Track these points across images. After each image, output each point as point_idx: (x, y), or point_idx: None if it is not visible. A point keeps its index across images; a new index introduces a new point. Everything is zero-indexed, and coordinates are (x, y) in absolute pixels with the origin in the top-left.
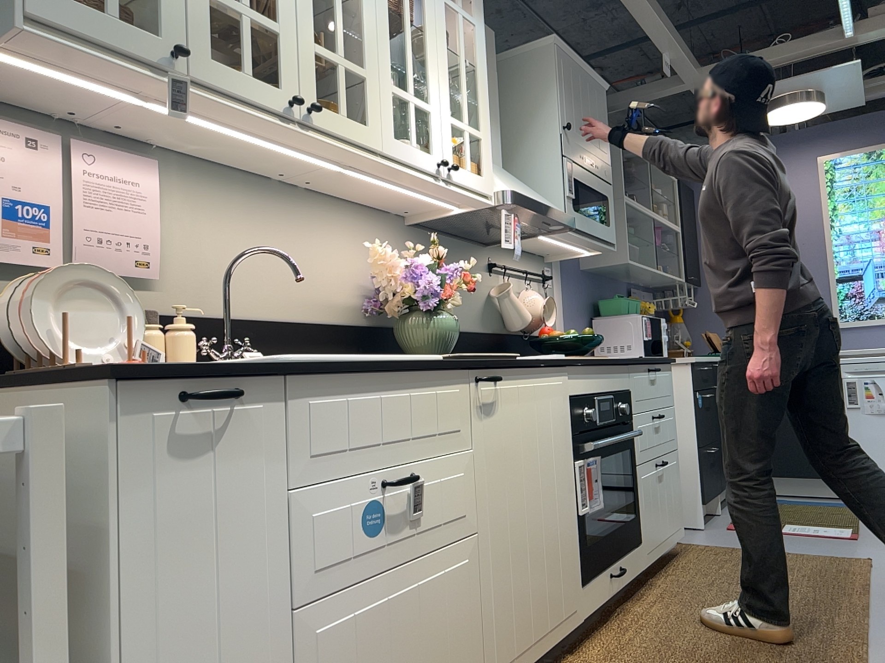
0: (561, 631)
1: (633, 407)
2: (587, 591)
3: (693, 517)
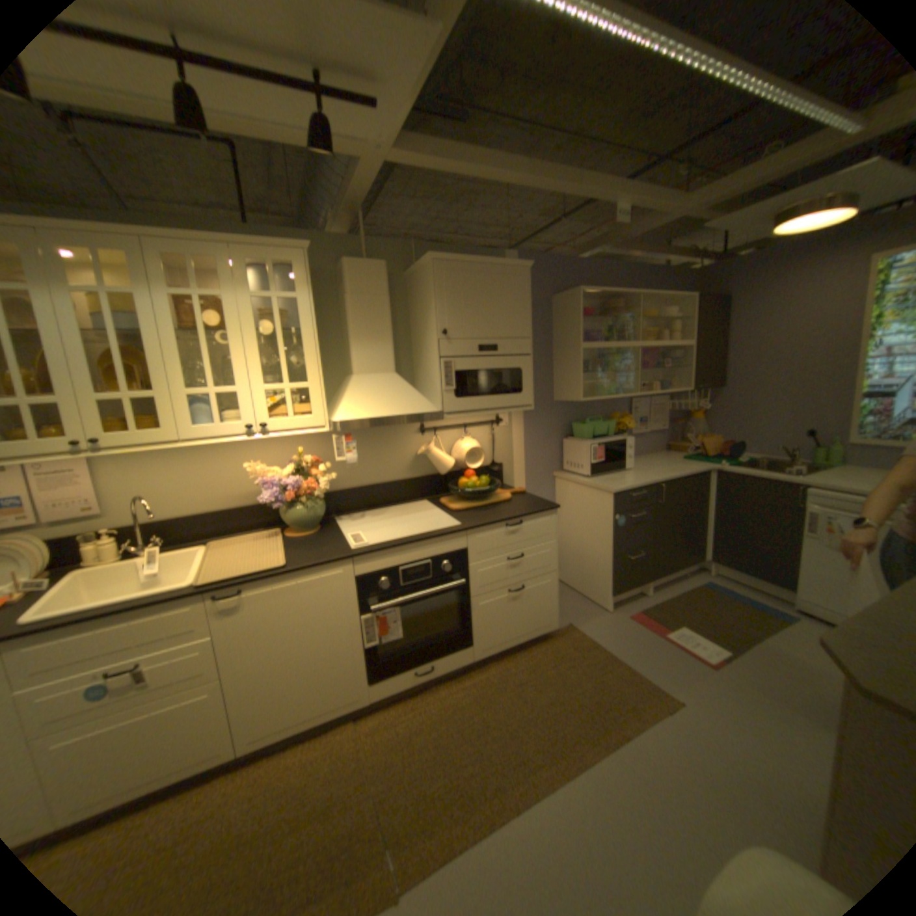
0: (333, 715)
1: (468, 560)
2: (375, 689)
3: (606, 603)
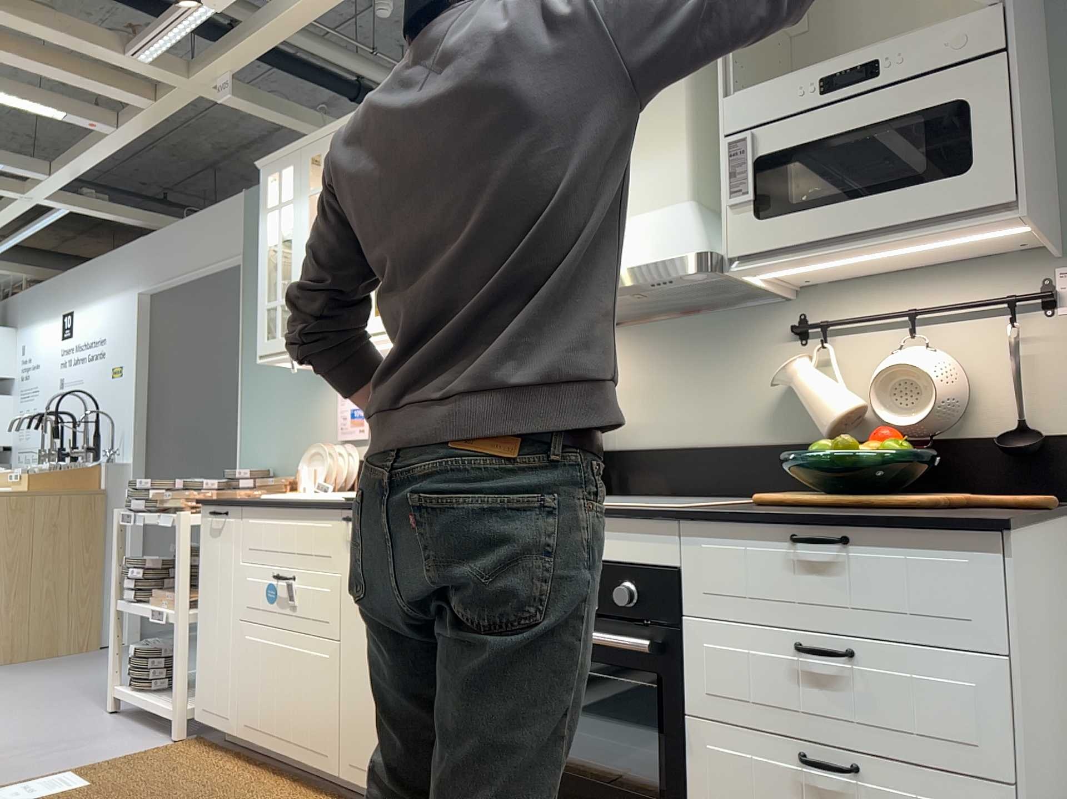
0: None
1: (684, 602)
2: None
3: None
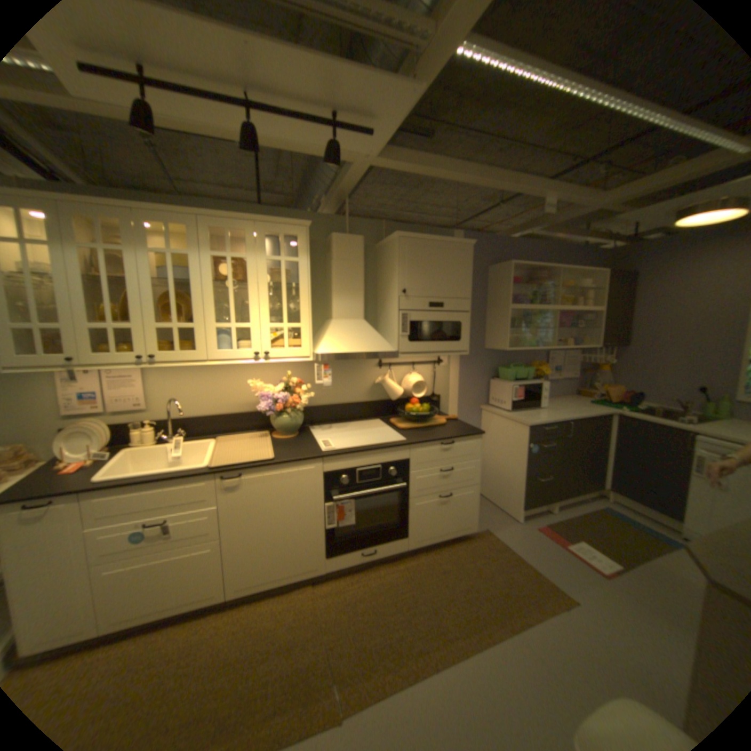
0: (298, 577)
1: (409, 468)
2: (330, 561)
3: (517, 515)
